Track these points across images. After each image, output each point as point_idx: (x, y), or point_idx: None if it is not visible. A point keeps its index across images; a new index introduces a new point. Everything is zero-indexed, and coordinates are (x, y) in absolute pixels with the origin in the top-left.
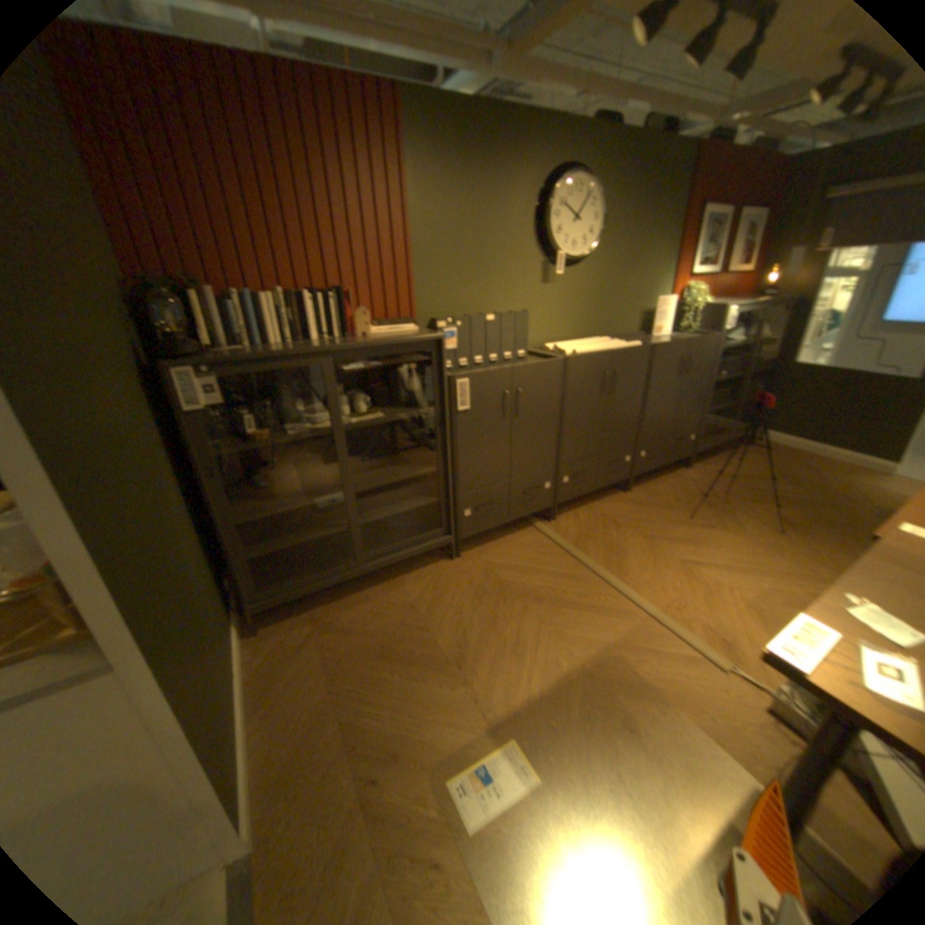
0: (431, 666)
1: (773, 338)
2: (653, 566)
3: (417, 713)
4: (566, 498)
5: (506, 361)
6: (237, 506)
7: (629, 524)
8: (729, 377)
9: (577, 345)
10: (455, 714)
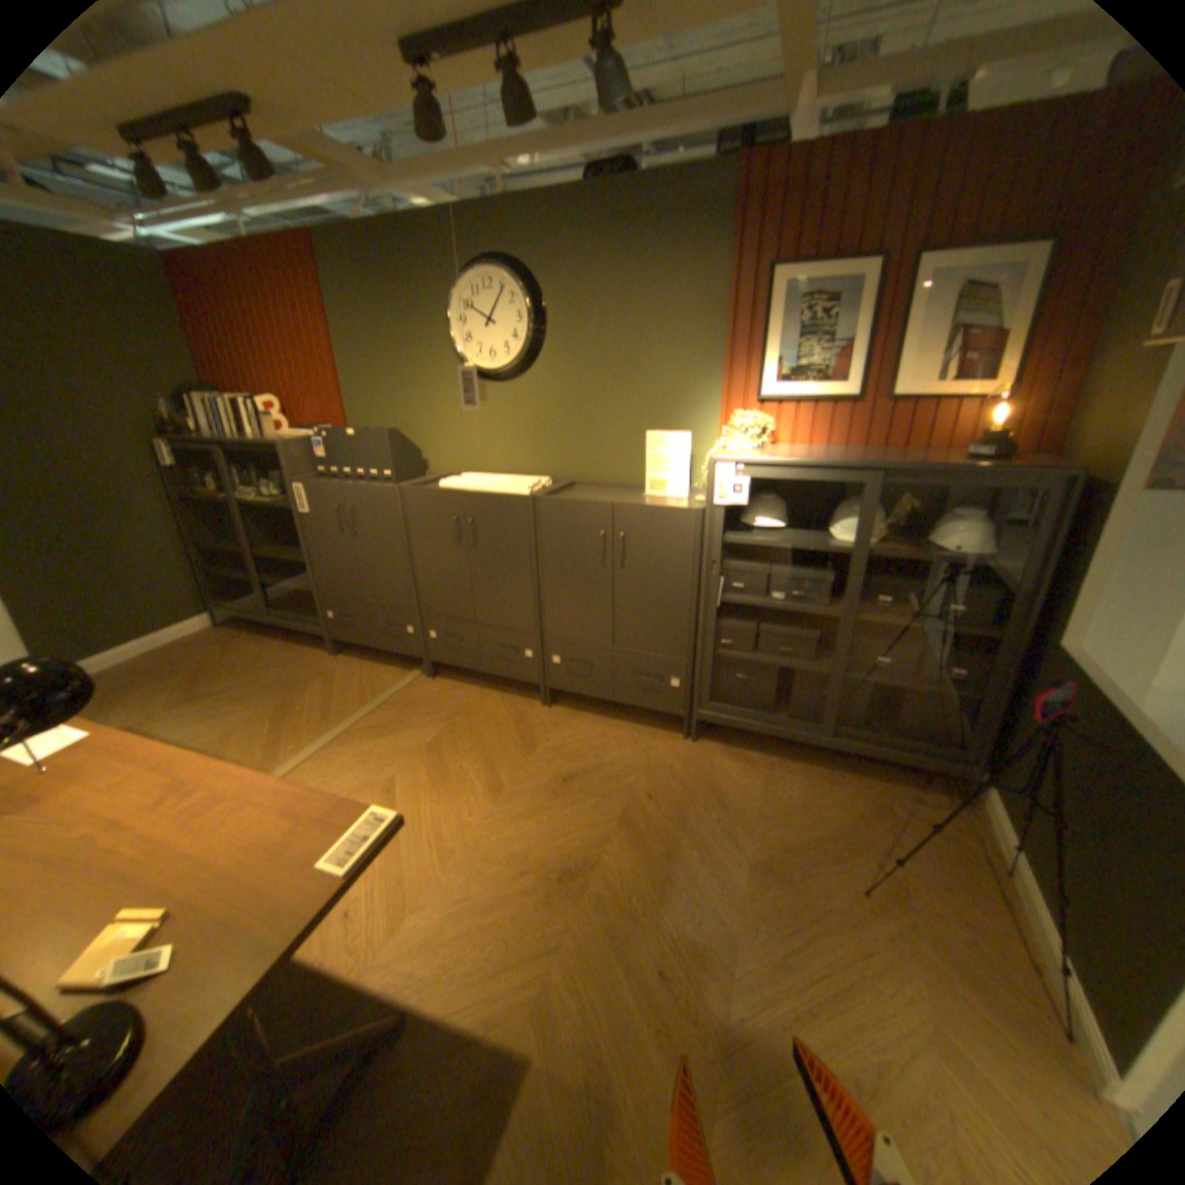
0: (189, 692)
1: (956, 561)
2: (368, 760)
3: (142, 702)
4: (441, 660)
5: (374, 480)
6: (222, 539)
7: (458, 726)
8: (784, 607)
9: (473, 481)
10: (140, 715)
